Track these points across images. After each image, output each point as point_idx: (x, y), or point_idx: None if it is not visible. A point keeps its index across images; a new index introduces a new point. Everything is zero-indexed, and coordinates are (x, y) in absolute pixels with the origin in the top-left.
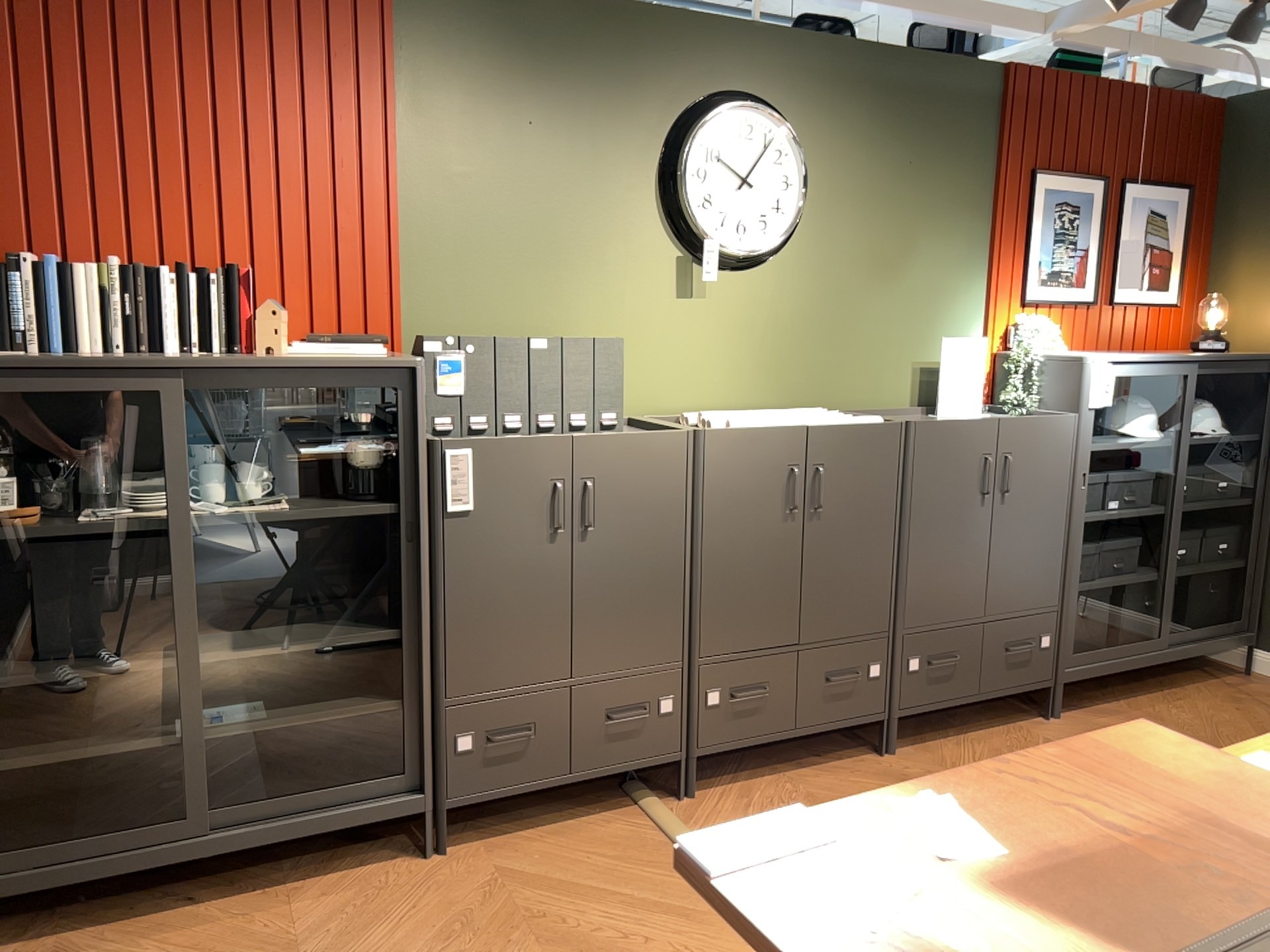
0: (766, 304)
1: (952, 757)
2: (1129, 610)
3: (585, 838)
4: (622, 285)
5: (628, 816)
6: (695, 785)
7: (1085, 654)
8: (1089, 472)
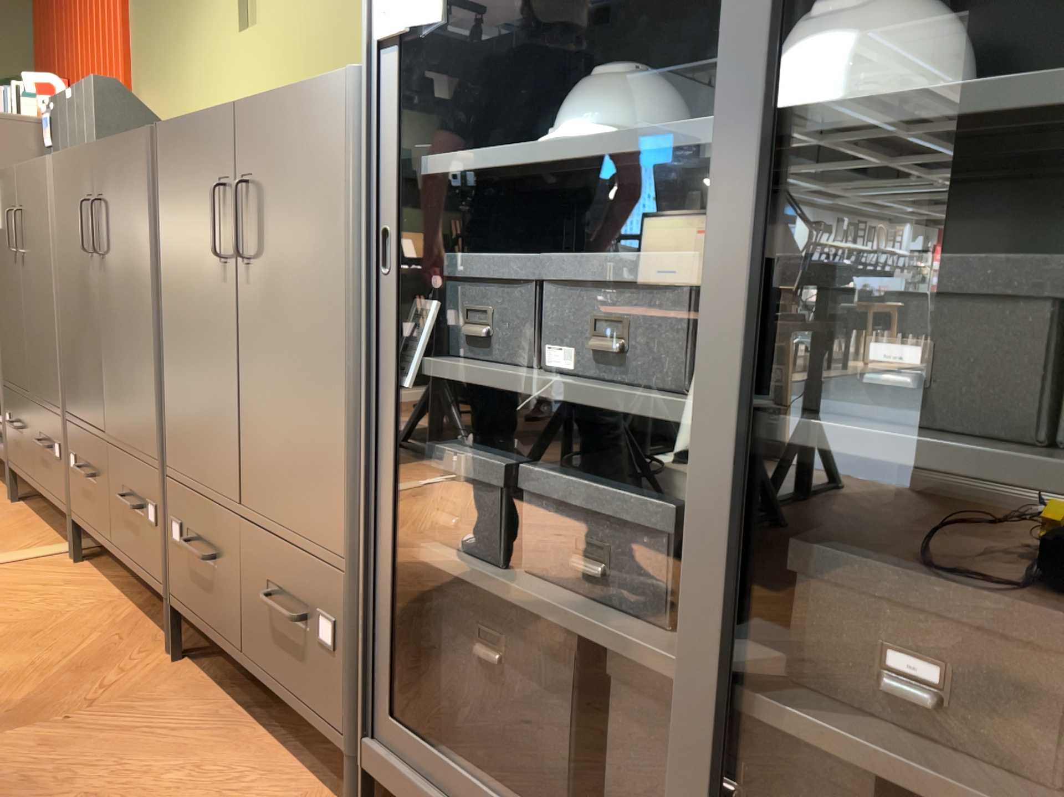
0: (297, 16)
1: (161, 711)
2: (631, 747)
3: (16, 535)
4: (210, 36)
5: (51, 544)
6: (108, 563)
7: (416, 744)
8: (396, 224)
